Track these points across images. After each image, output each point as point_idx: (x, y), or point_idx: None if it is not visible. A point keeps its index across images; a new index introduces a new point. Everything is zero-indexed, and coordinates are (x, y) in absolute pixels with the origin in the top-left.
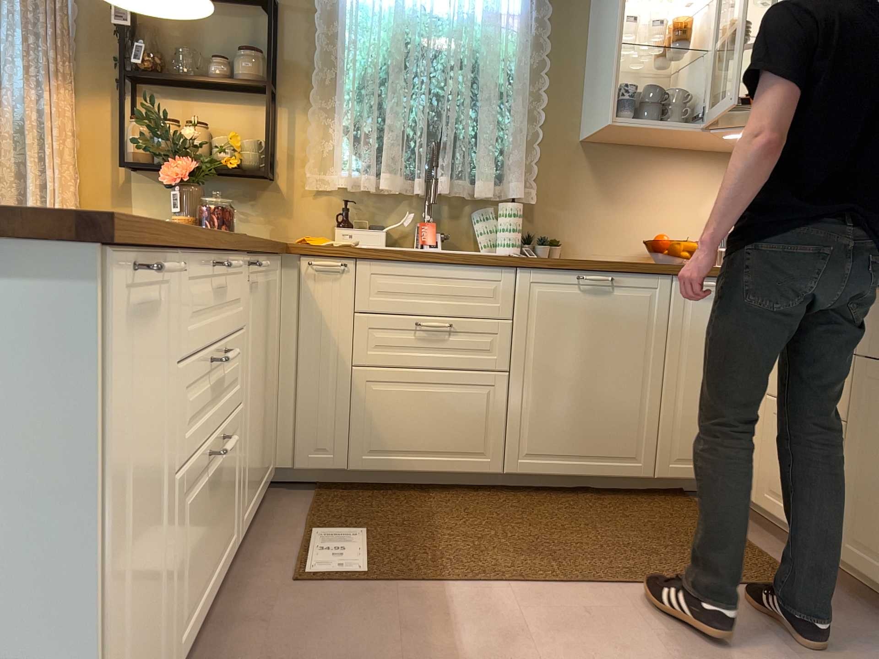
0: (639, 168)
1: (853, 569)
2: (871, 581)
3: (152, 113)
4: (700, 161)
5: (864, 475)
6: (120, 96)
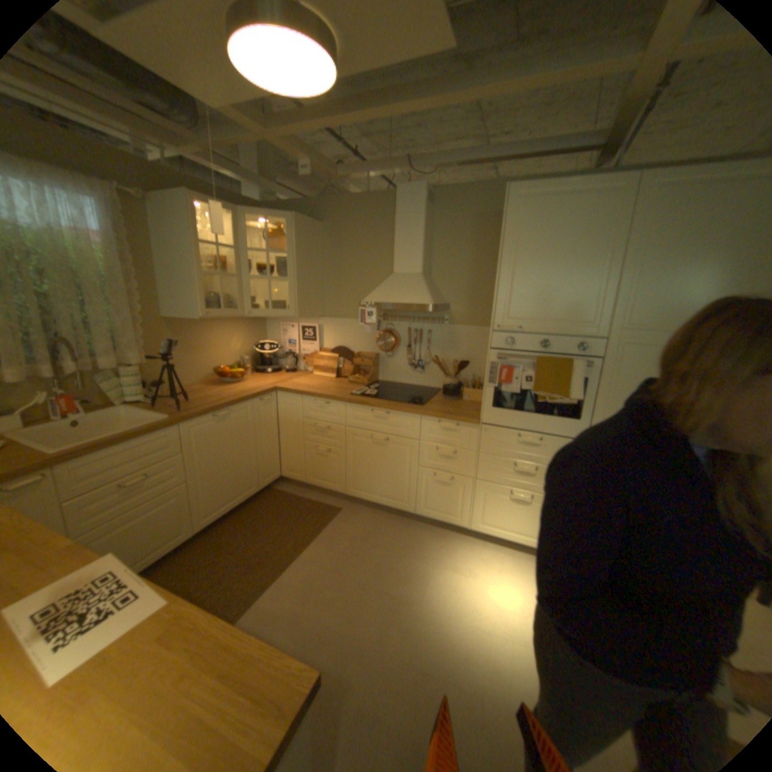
0: (196, 330)
1: (354, 497)
2: (361, 499)
3: None
4: (225, 322)
5: (354, 466)
6: None
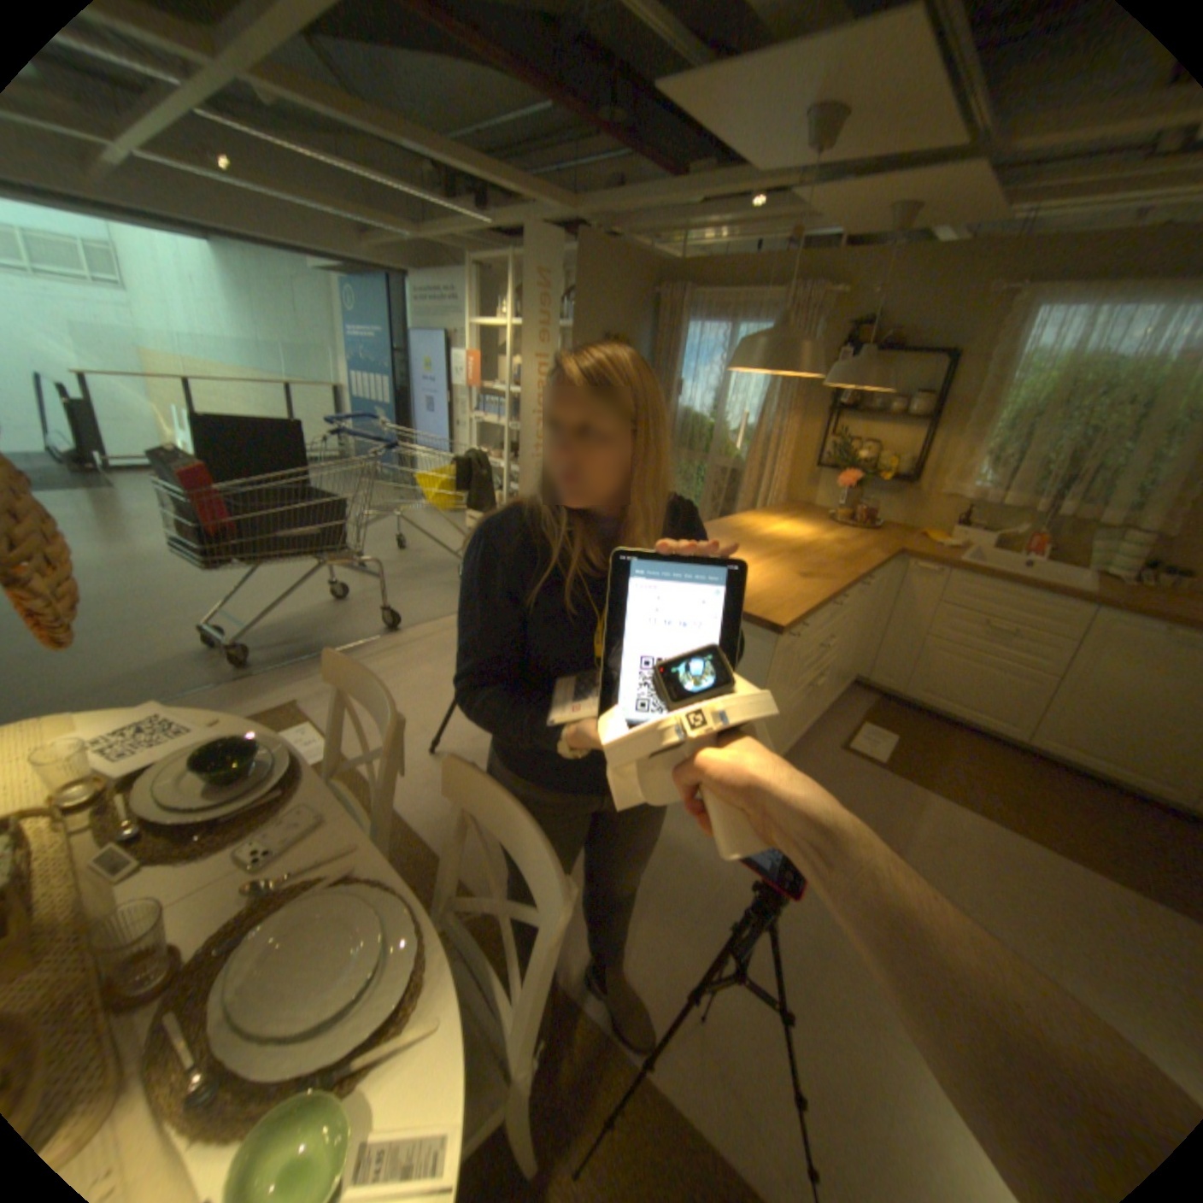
0: None
1: None
2: None
3: (841, 438)
4: None
5: None
6: (825, 417)
